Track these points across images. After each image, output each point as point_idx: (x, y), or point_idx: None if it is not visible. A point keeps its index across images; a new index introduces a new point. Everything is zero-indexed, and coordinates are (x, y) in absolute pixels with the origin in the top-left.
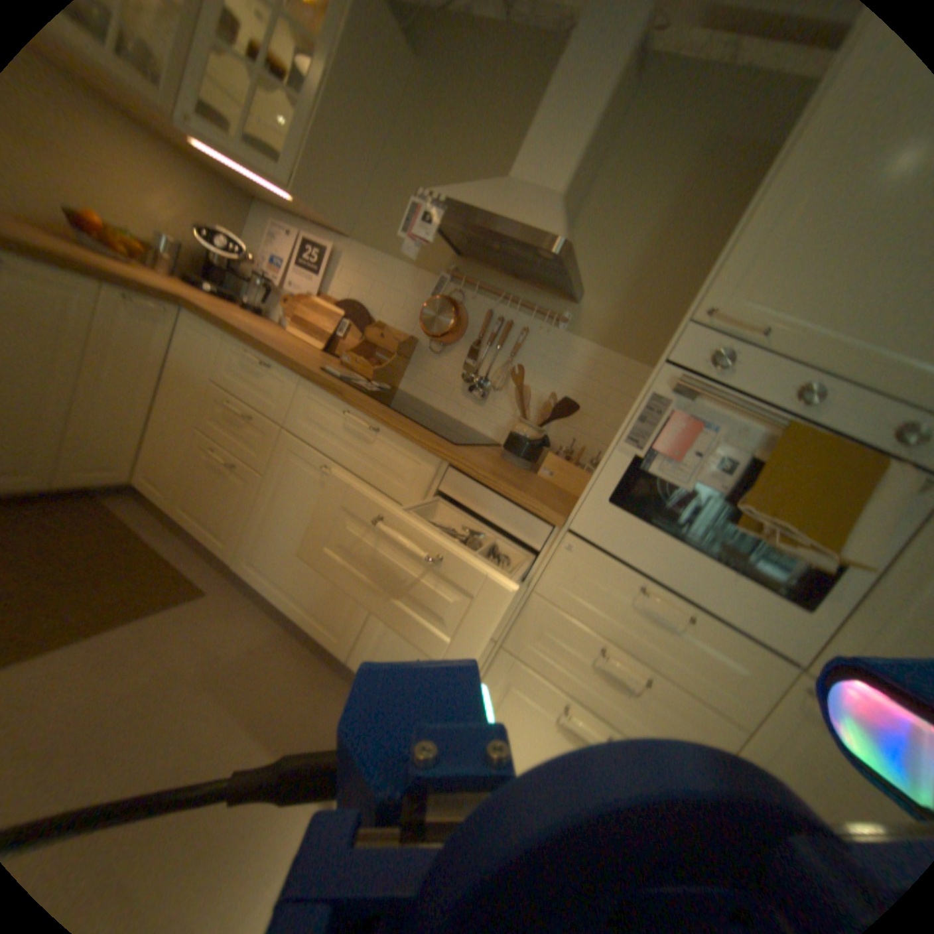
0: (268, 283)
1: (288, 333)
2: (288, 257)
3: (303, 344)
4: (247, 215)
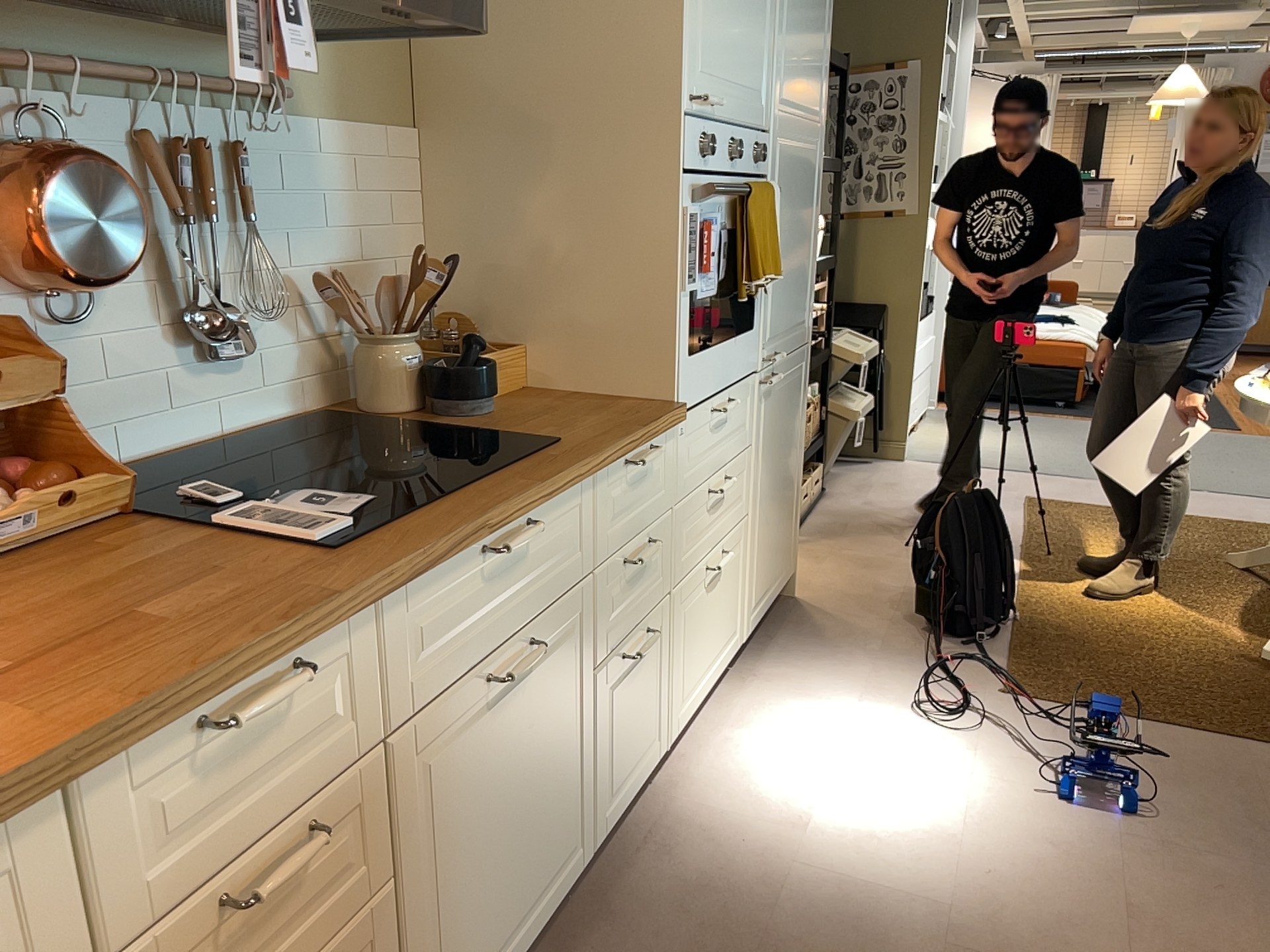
0: None
1: None
2: None
3: None
4: None
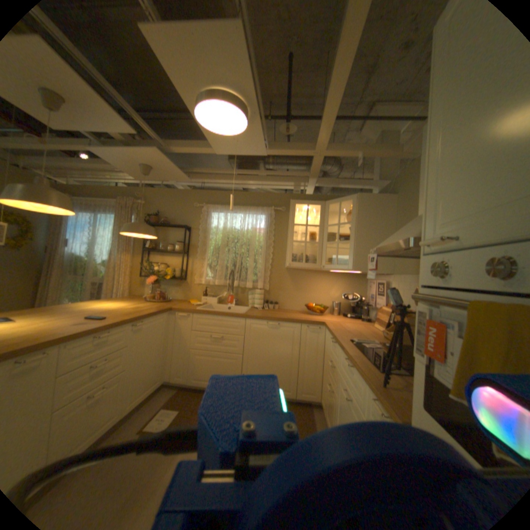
0: (375, 307)
1: (375, 327)
2: (378, 293)
3: (375, 331)
4: (367, 283)
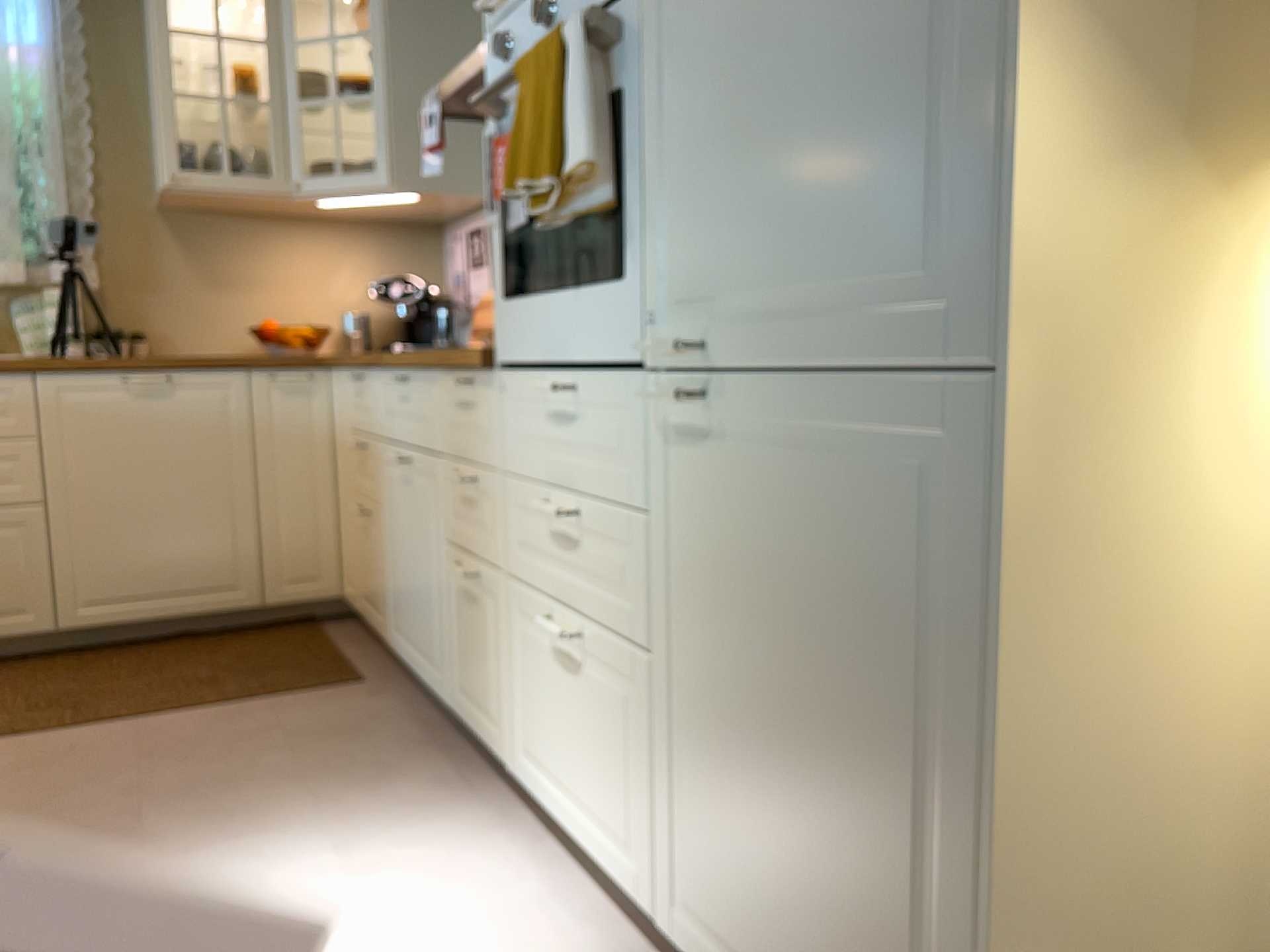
0: (468, 310)
1: None
2: (473, 264)
3: None
4: (443, 247)
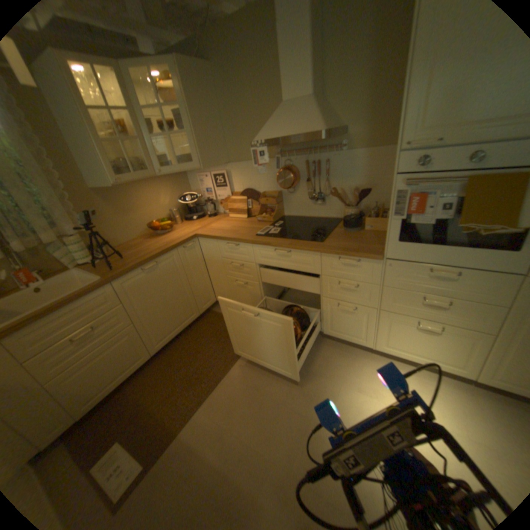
0: (210, 200)
1: (230, 217)
2: (211, 185)
3: (239, 220)
4: (186, 177)
